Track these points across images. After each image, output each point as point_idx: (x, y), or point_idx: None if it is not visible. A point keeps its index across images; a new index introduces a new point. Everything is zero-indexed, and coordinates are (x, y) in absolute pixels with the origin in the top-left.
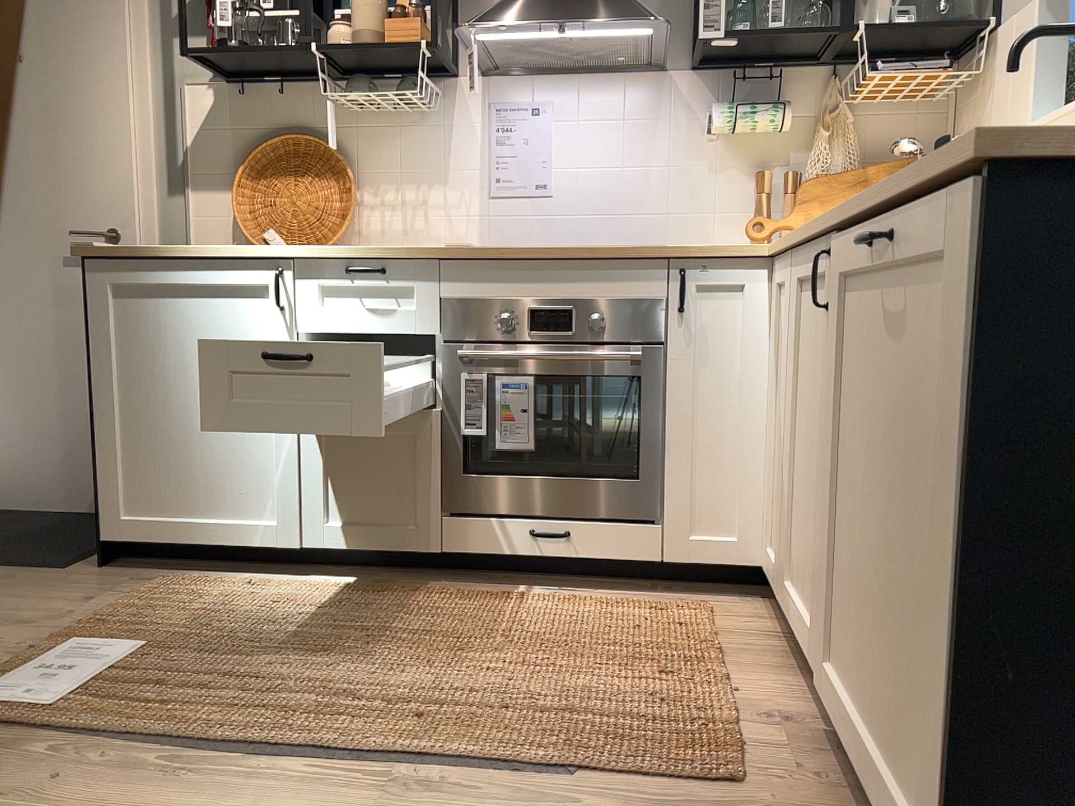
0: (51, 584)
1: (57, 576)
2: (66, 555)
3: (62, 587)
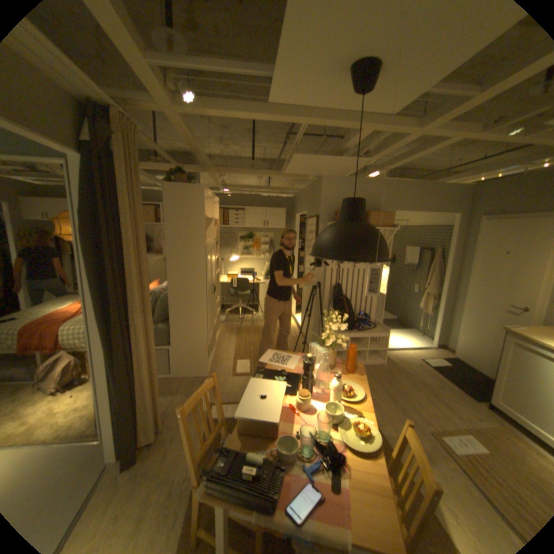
0: (473, 406)
1: (476, 404)
2: (481, 397)
3: (475, 410)
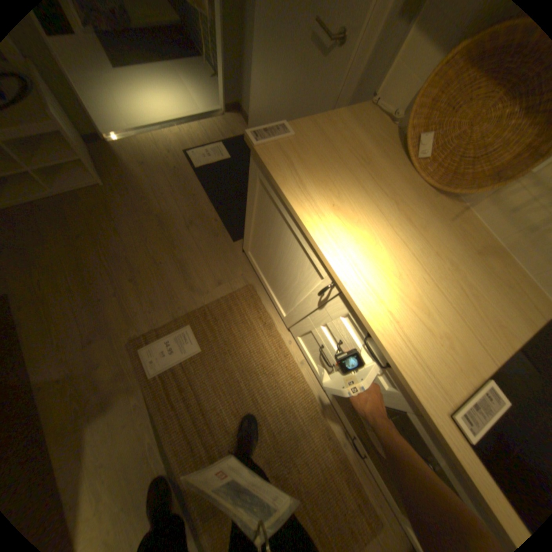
0: (221, 255)
1: (228, 248)
2: (242, 229)
3: (221, 261)
